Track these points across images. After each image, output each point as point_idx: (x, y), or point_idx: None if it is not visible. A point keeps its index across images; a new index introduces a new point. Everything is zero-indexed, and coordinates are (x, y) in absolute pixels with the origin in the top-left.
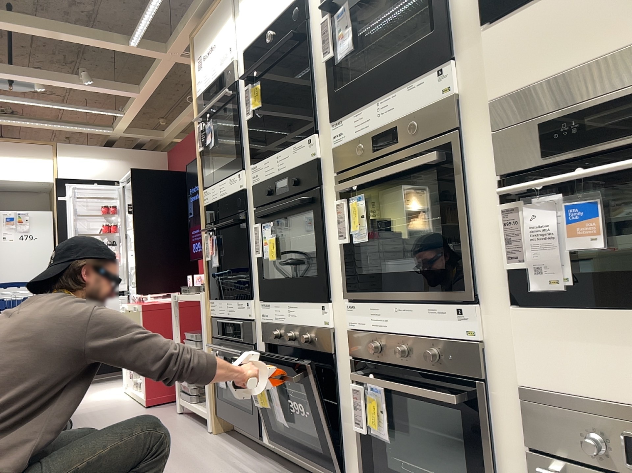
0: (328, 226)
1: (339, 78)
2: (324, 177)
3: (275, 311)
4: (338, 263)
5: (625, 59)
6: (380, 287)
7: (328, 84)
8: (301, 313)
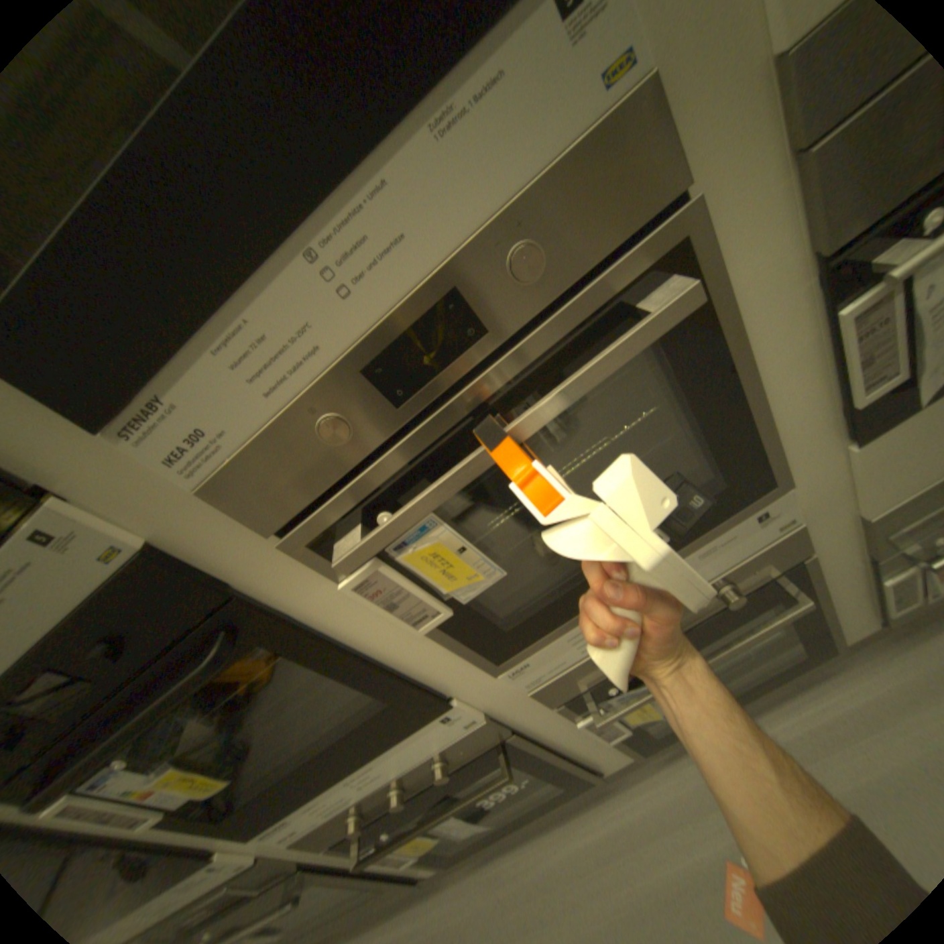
0: (334, 630)
1: None
2: (214, 567)
3: (308, 816)
4: (419, 652)
5: None
6: (574, 605)
7: None
8: (386, 765)
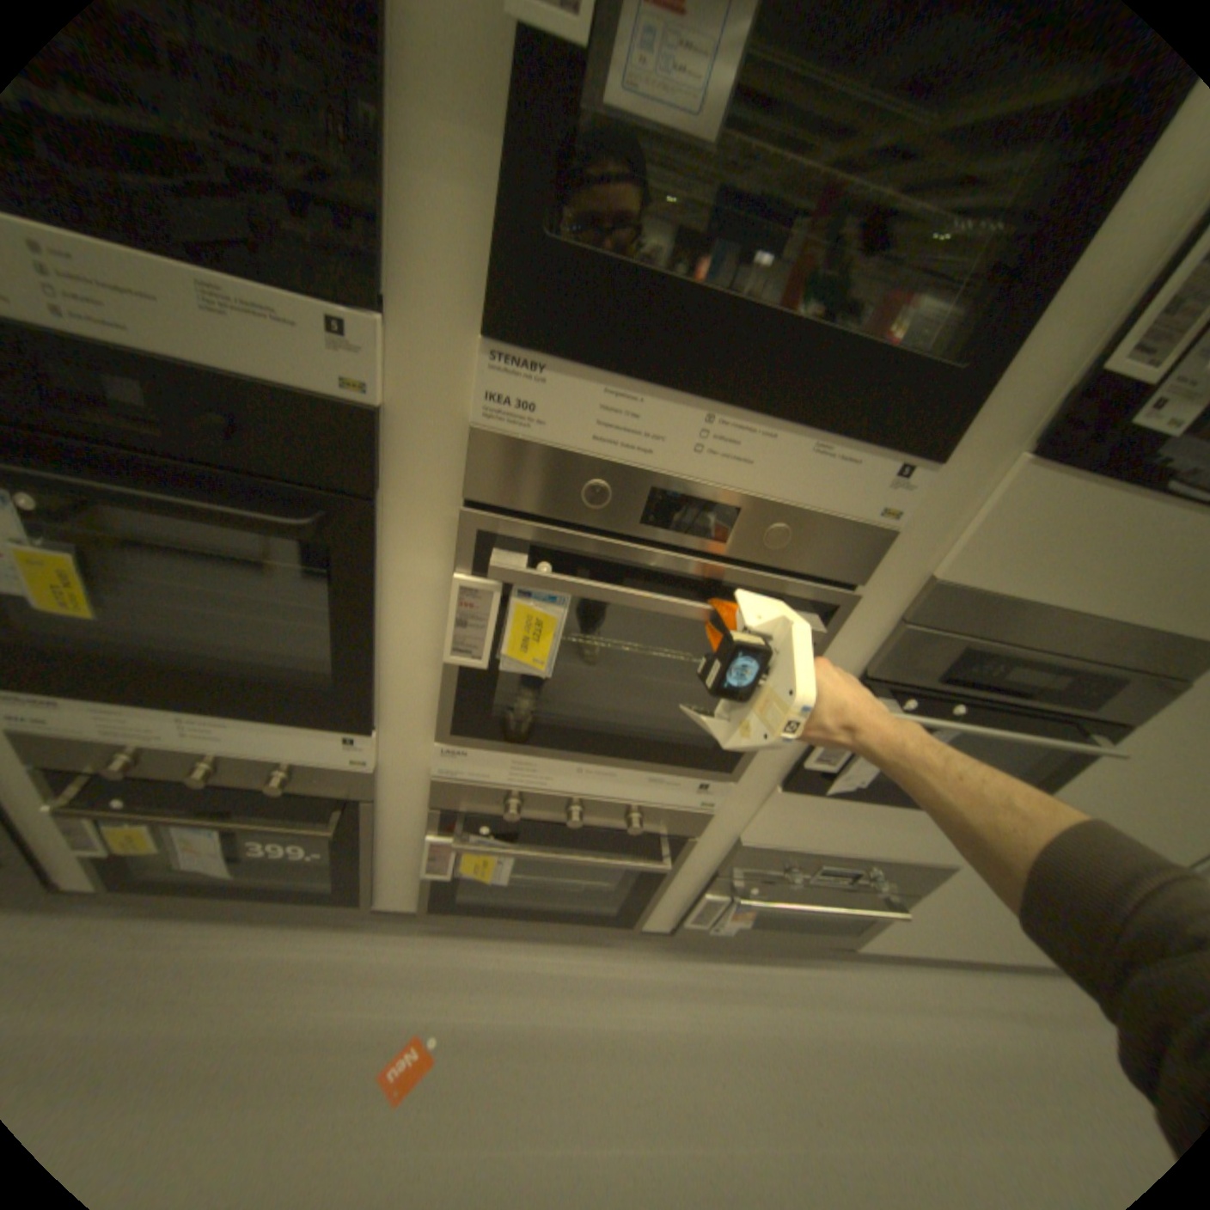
0: (391, 596)
1: (576, 174)
2: (395, 472)
3: (99, 717)
4: (415, 672)
5: (1101, 633)
6: (553, 741)
7: (507, 150)
8: (249, 736)
